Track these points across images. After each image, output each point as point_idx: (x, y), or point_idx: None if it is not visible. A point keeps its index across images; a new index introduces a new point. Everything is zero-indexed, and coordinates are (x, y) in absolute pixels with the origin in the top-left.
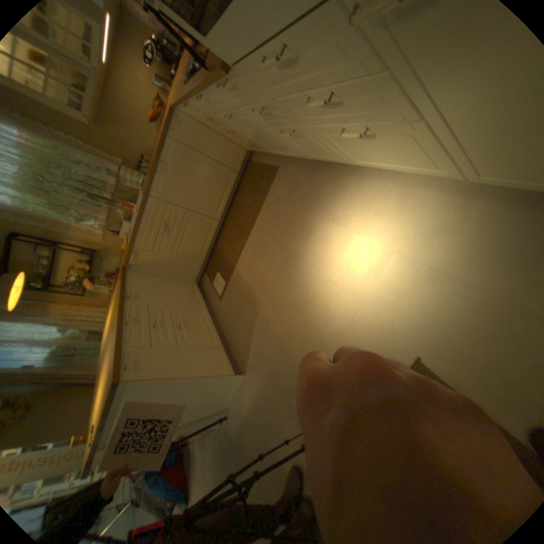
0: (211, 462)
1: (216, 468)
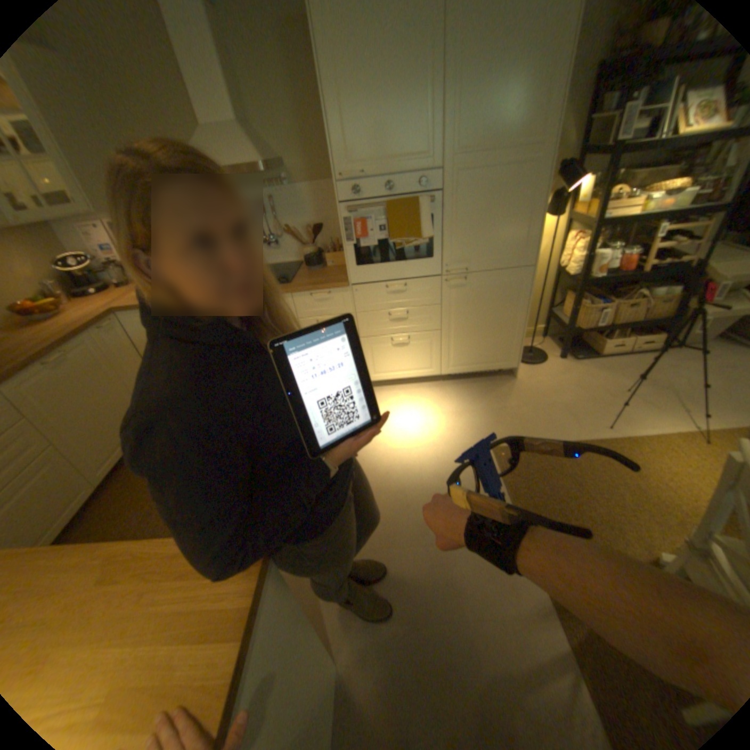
0: None
1: None
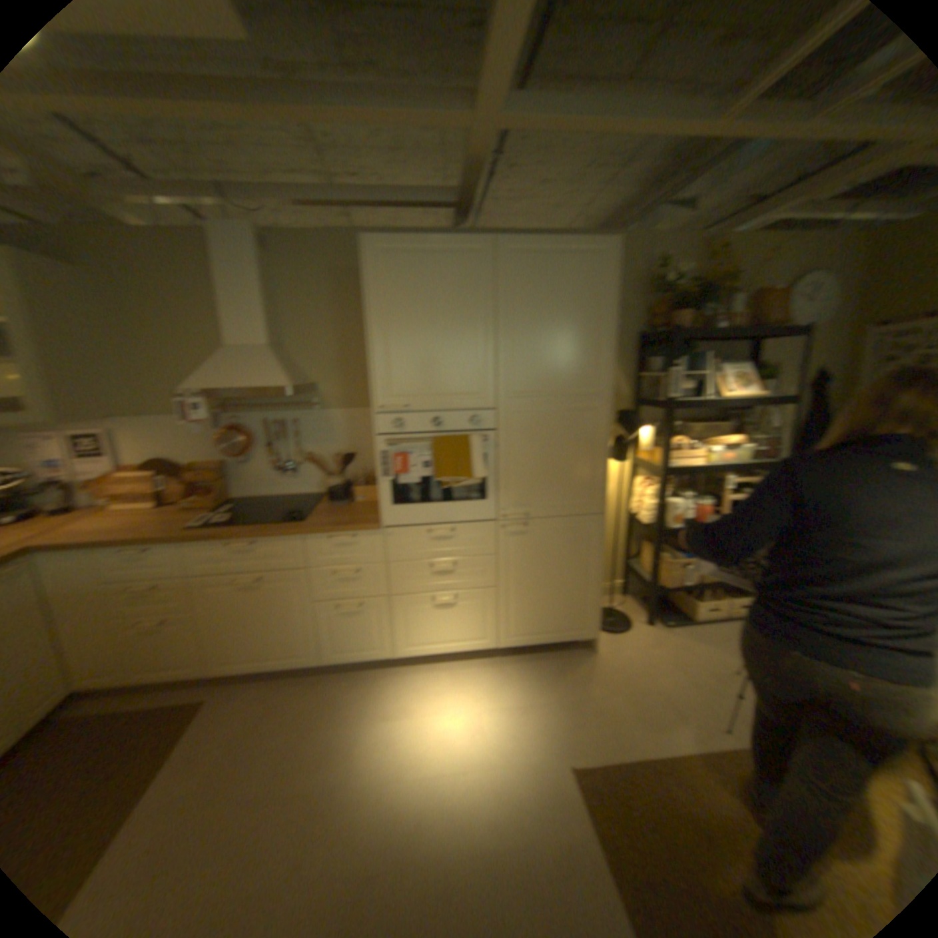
0: None
1: None
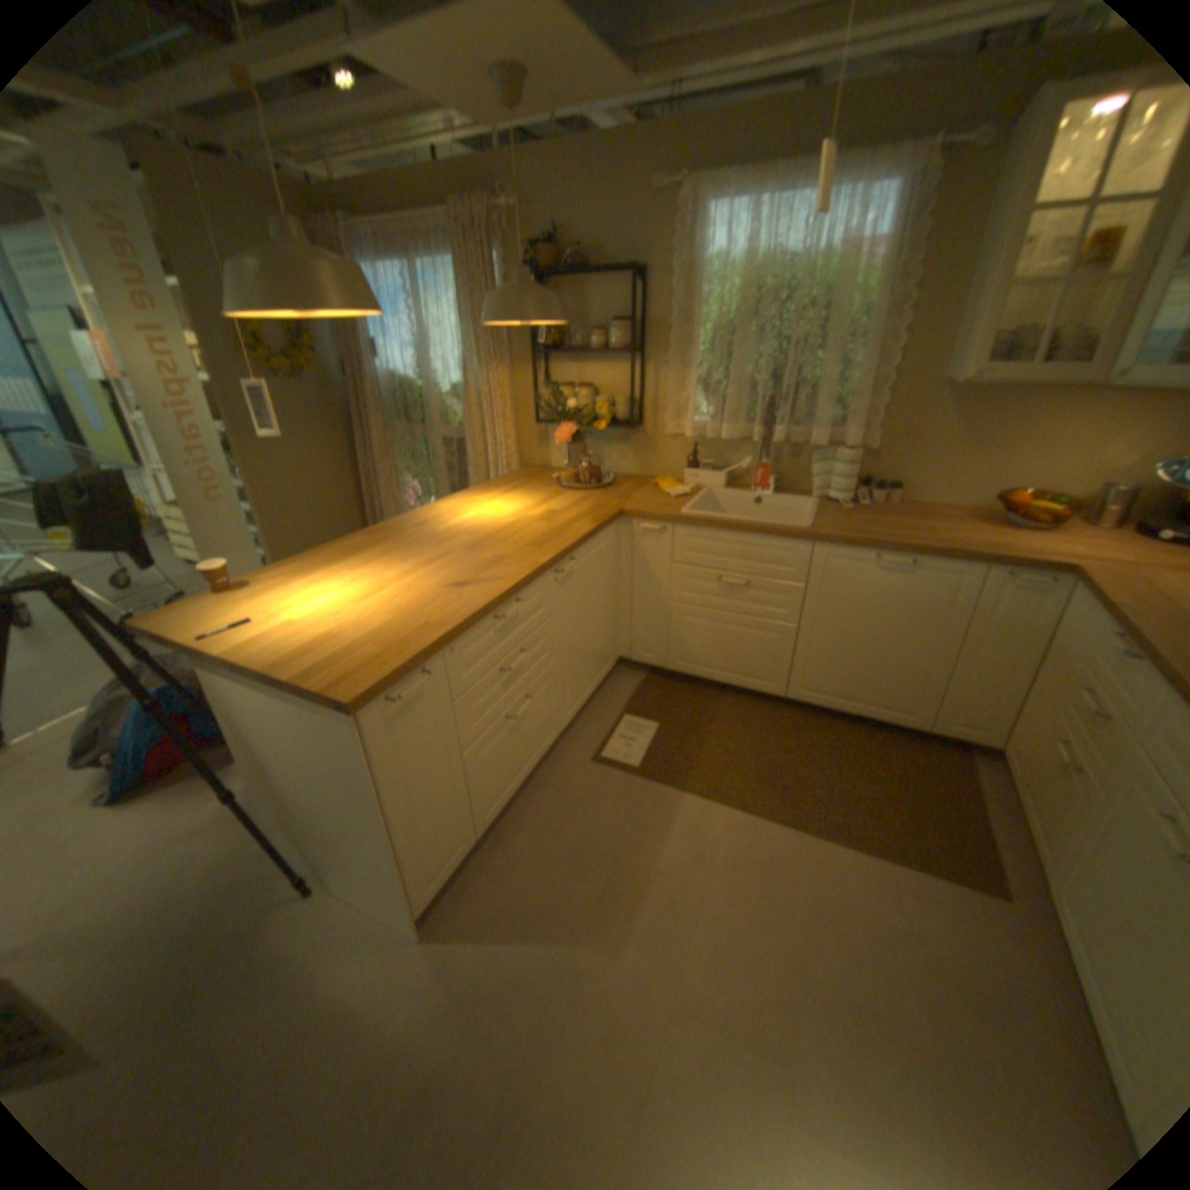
0: (197, 865)
1: (184, 894)
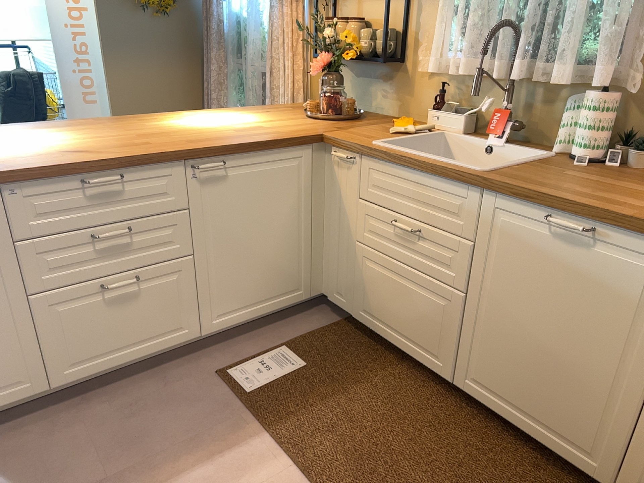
0: None
1: None
